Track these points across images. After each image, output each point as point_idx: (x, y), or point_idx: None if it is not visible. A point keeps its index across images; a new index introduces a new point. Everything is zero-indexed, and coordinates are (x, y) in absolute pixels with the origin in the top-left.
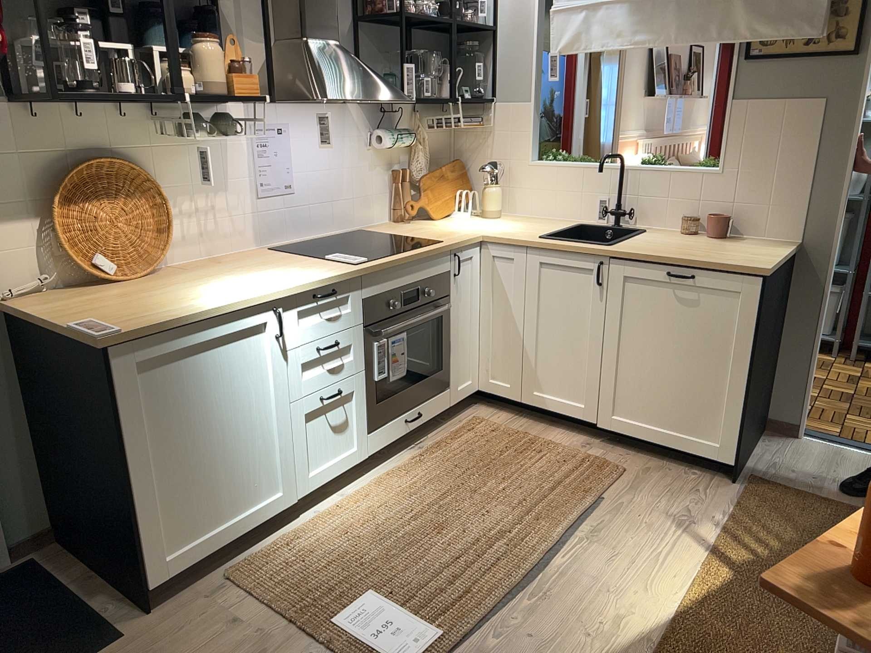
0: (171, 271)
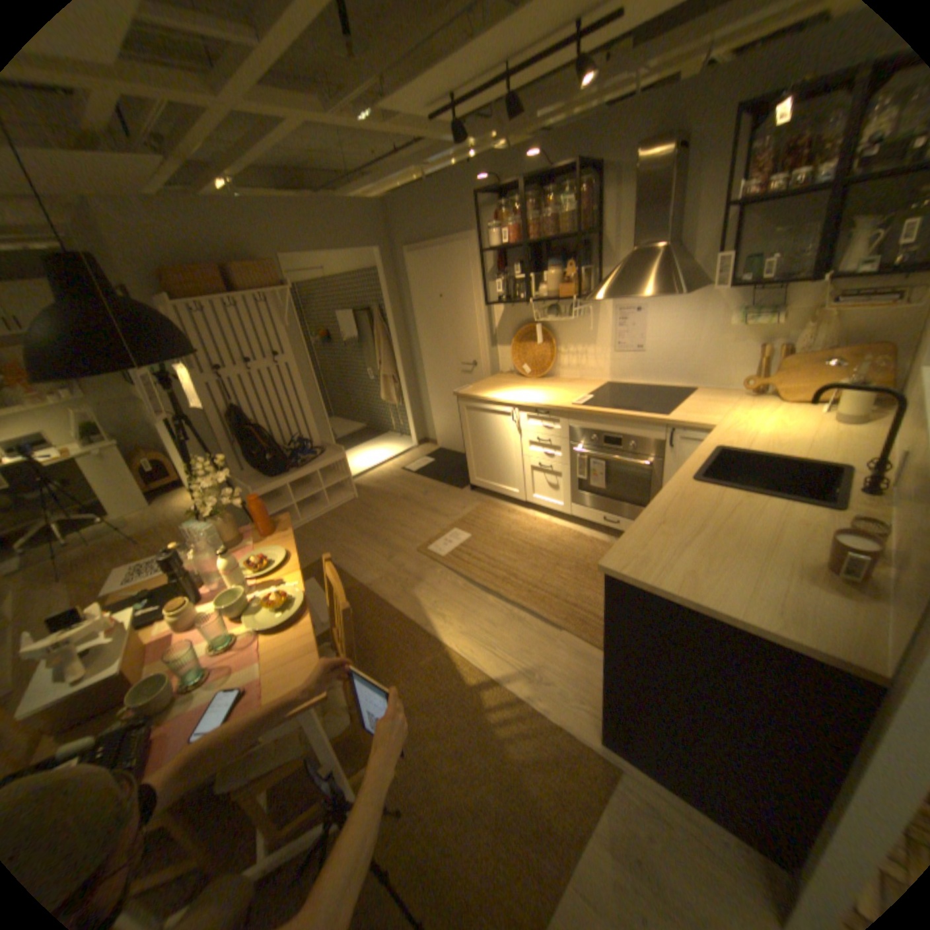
0: (550, 379)
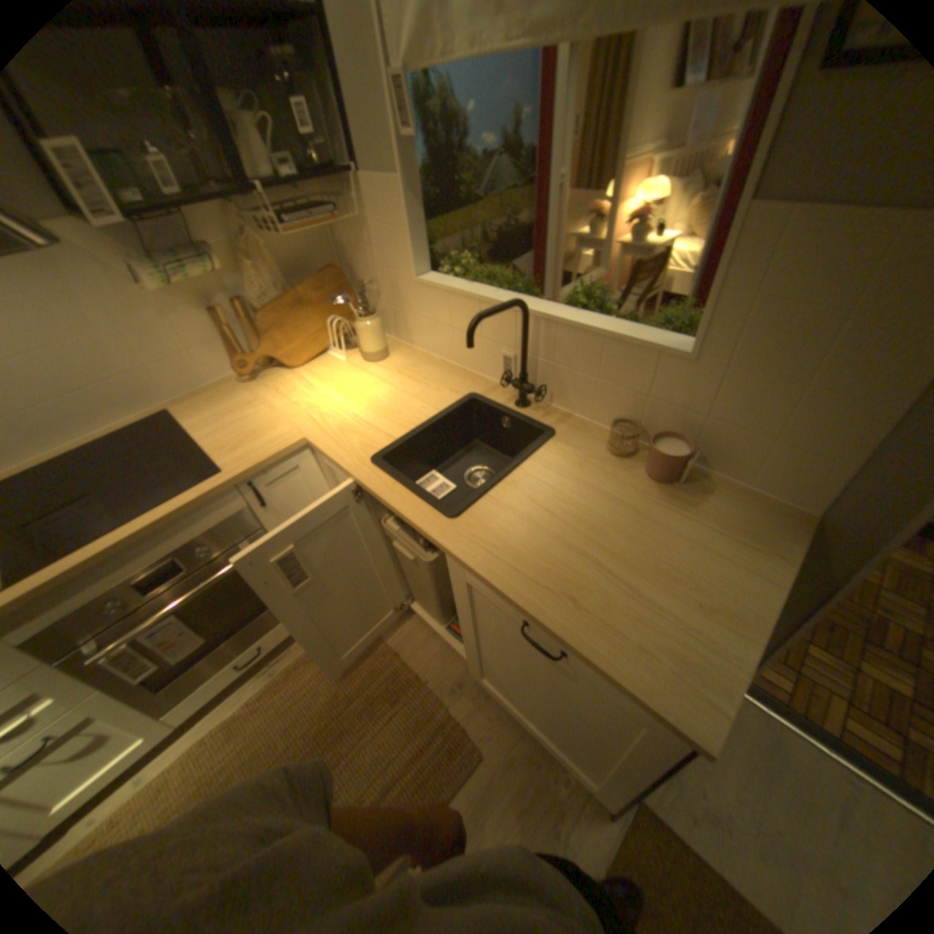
0: None
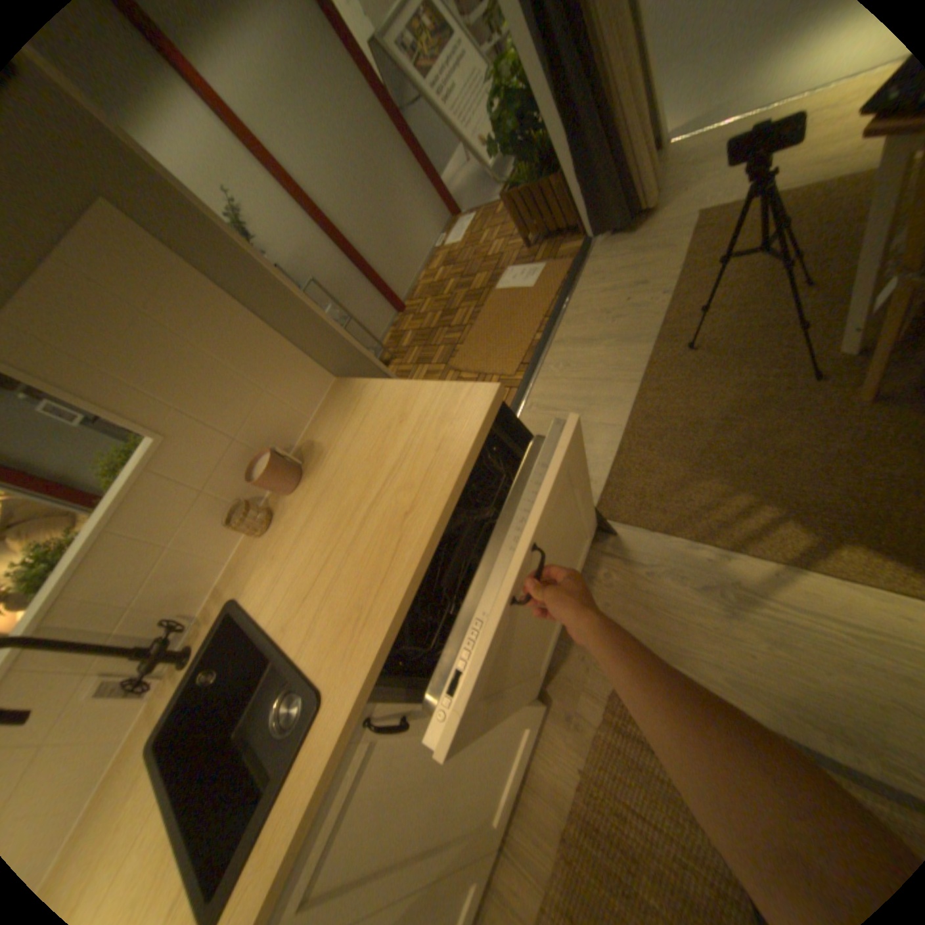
0: None
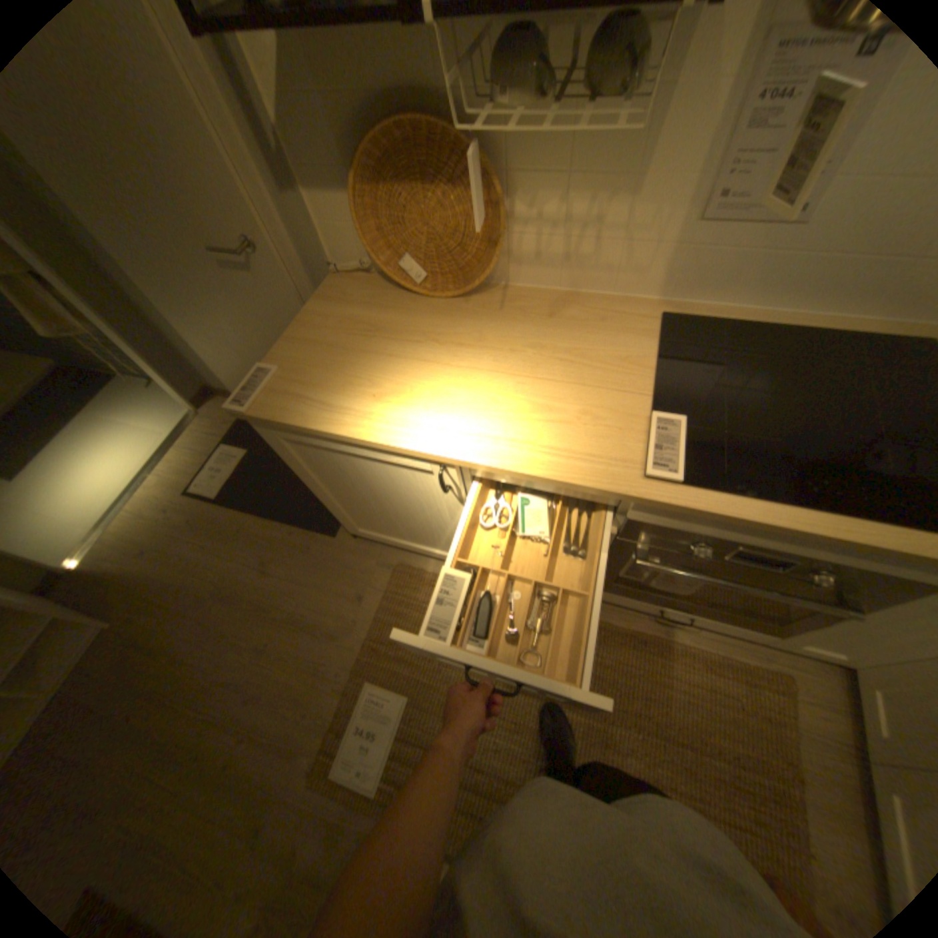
0: (492, 297)
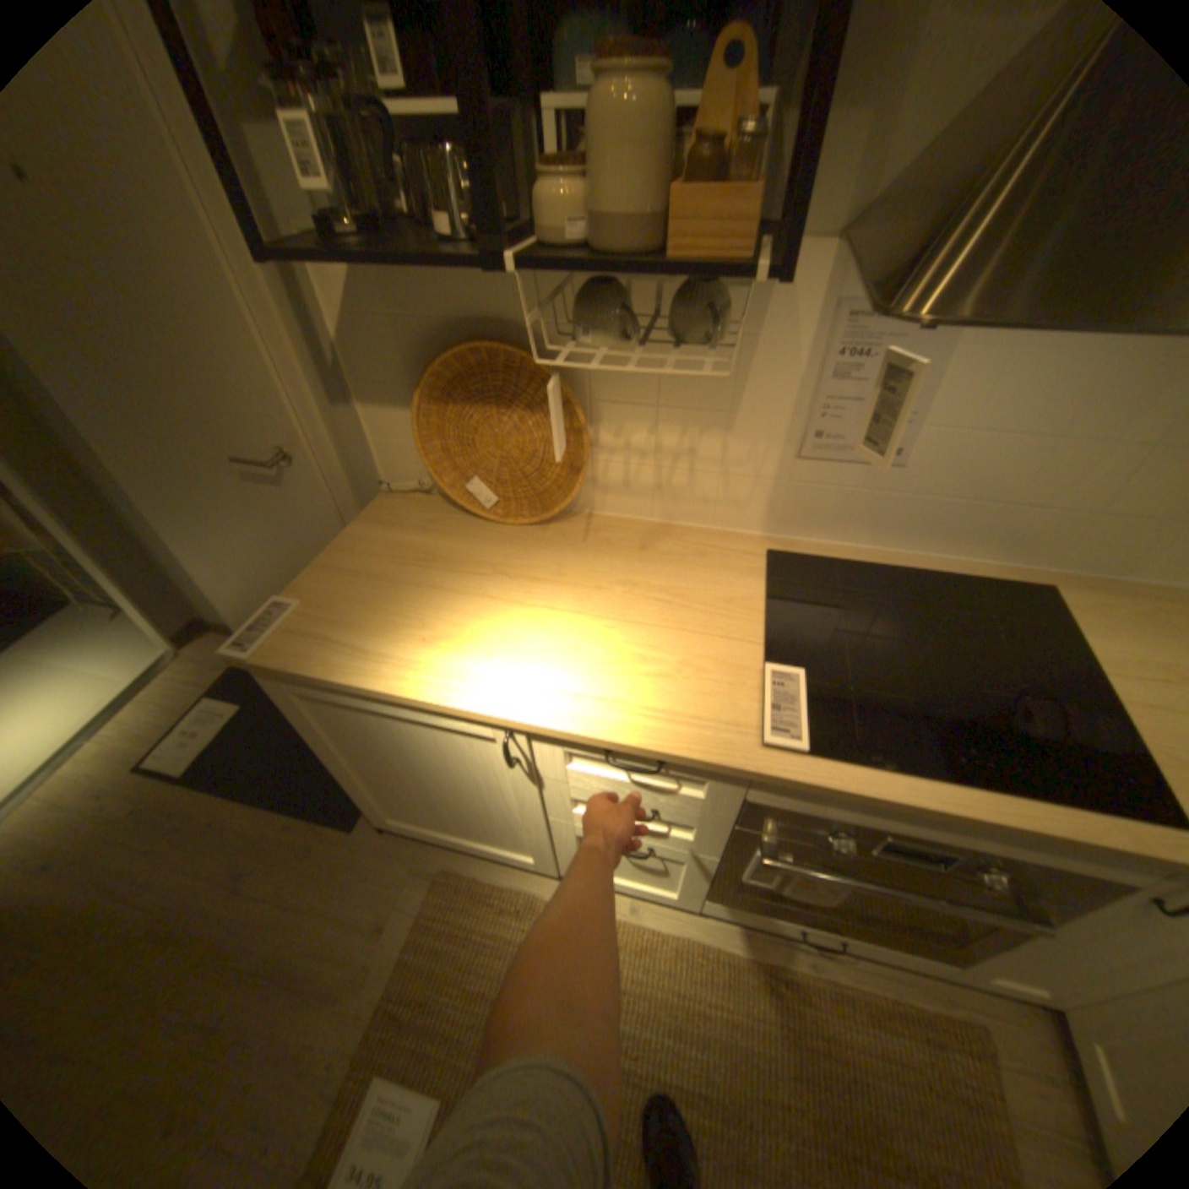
0: (575, 526)
